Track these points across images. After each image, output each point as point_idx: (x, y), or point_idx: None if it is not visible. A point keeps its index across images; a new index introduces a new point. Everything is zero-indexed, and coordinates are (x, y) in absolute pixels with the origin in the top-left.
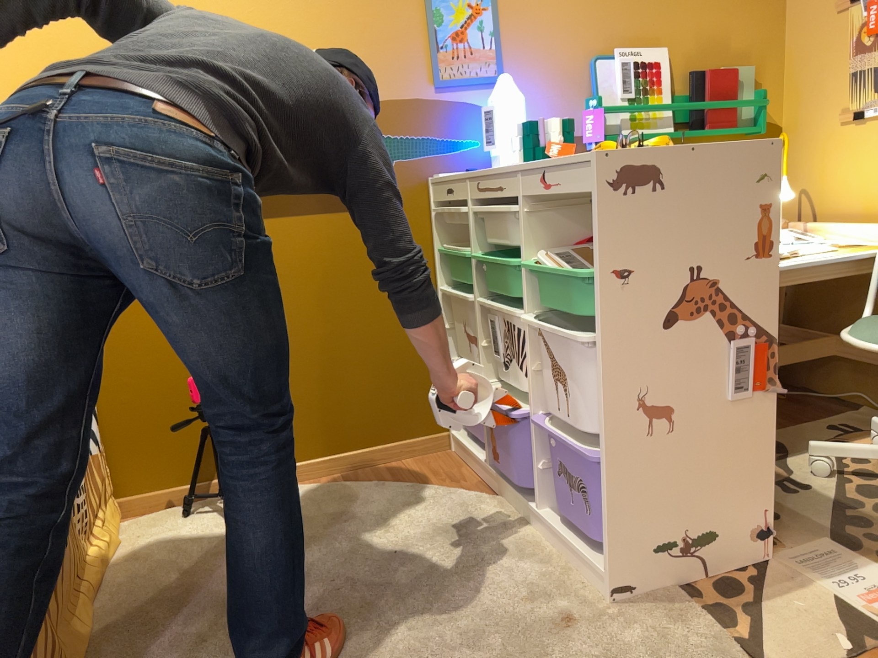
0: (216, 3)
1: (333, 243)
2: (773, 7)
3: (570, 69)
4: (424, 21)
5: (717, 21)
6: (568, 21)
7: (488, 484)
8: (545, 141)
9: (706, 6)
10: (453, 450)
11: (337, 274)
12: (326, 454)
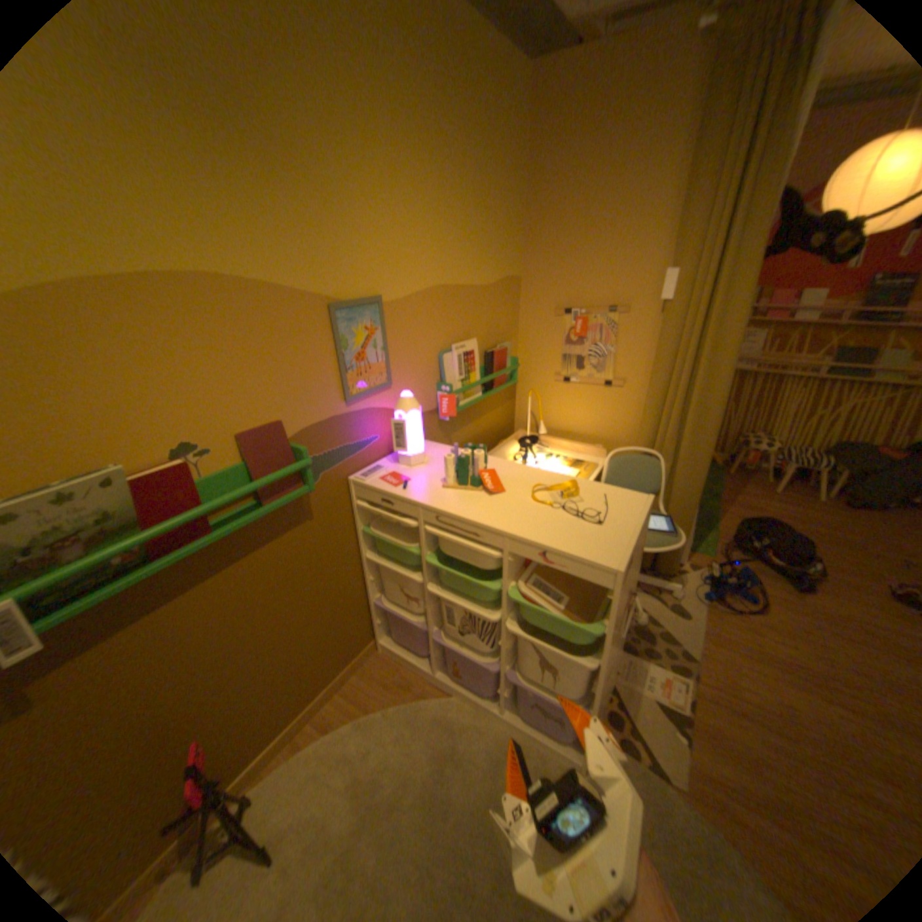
0: (101, 371)
1: (279, 564)
2: (516, 301)
3: (428, 364)
4: (333, 348)
5: (495, 314)
6: (426, 328)
7: (433, 683)
8: (470, 466)
9: (490, 305)
10: (381, 652)
11: (286, 587)
12: (295, 717)
